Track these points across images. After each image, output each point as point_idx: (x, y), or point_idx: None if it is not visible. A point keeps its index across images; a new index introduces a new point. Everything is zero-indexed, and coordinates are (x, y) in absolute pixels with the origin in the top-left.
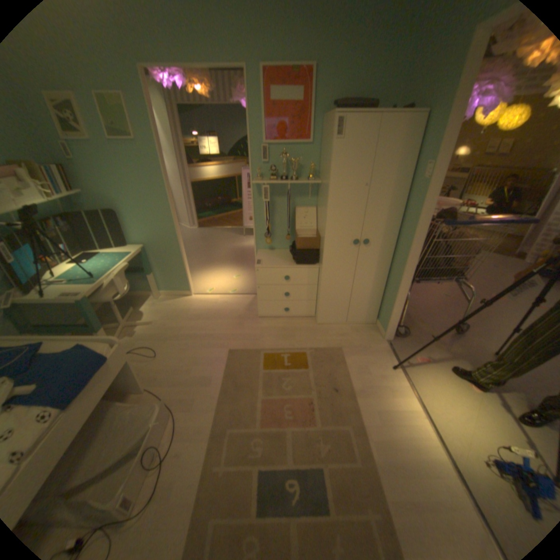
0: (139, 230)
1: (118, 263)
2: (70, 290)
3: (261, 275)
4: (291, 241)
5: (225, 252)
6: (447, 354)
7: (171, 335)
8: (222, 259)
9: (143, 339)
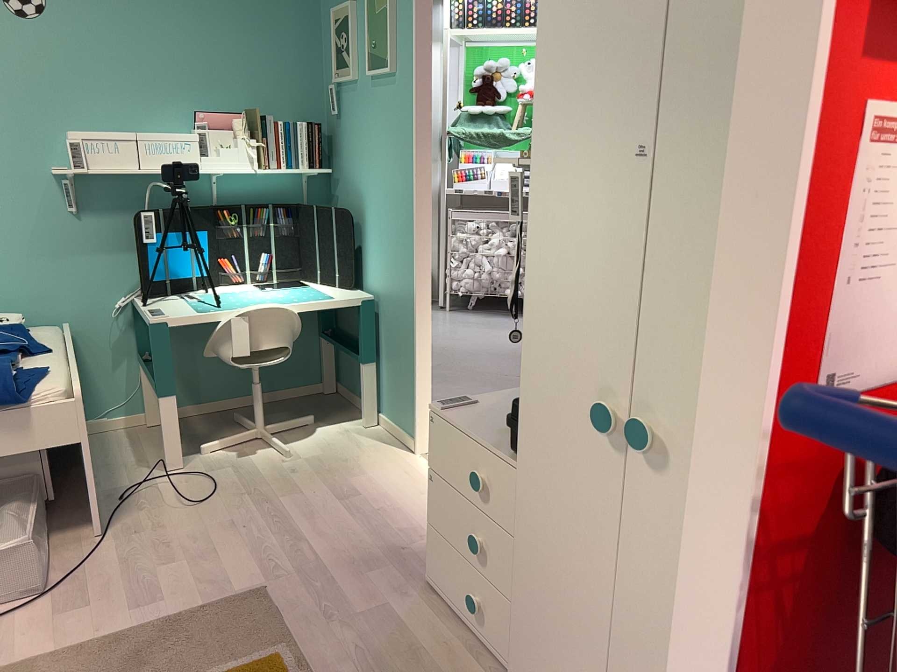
0: (377, 262)
1: (284, 304)
2: (174, 310)
3: (437, 438)
4: None
5: None
6: None
7: (269, 492)
8: None
9: (240, 470)
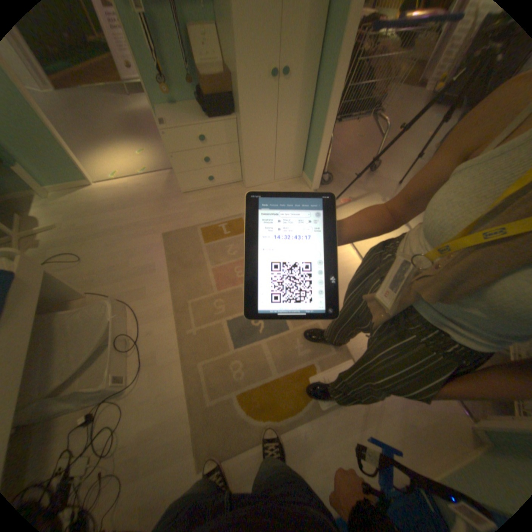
0: None
1: None
2: None
3: (169, 139)
4: (193, 87)
5: (111, 122)
6: (362, 191)
7: (87, 234)
8: (111, 132)
9: (53, 246)
